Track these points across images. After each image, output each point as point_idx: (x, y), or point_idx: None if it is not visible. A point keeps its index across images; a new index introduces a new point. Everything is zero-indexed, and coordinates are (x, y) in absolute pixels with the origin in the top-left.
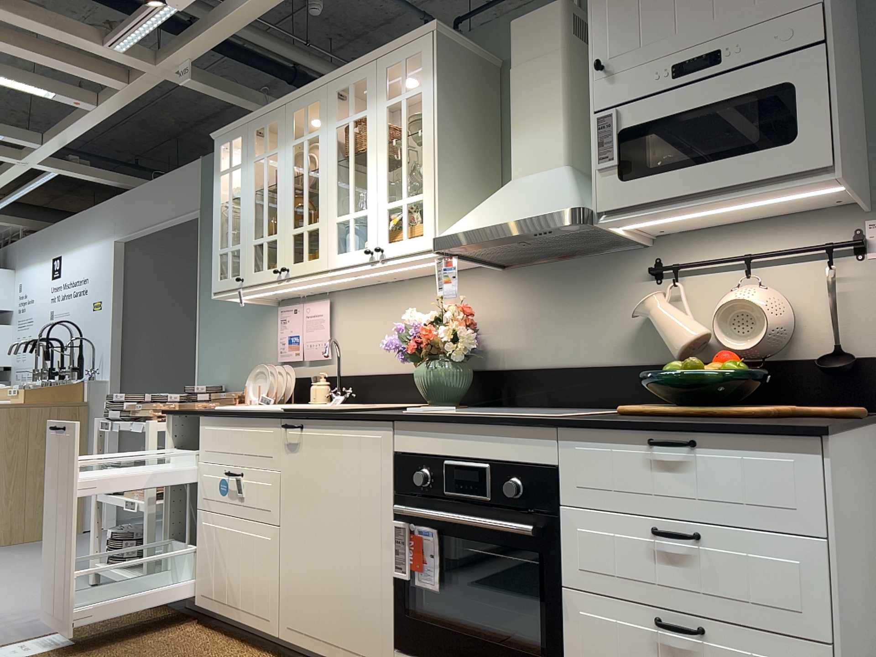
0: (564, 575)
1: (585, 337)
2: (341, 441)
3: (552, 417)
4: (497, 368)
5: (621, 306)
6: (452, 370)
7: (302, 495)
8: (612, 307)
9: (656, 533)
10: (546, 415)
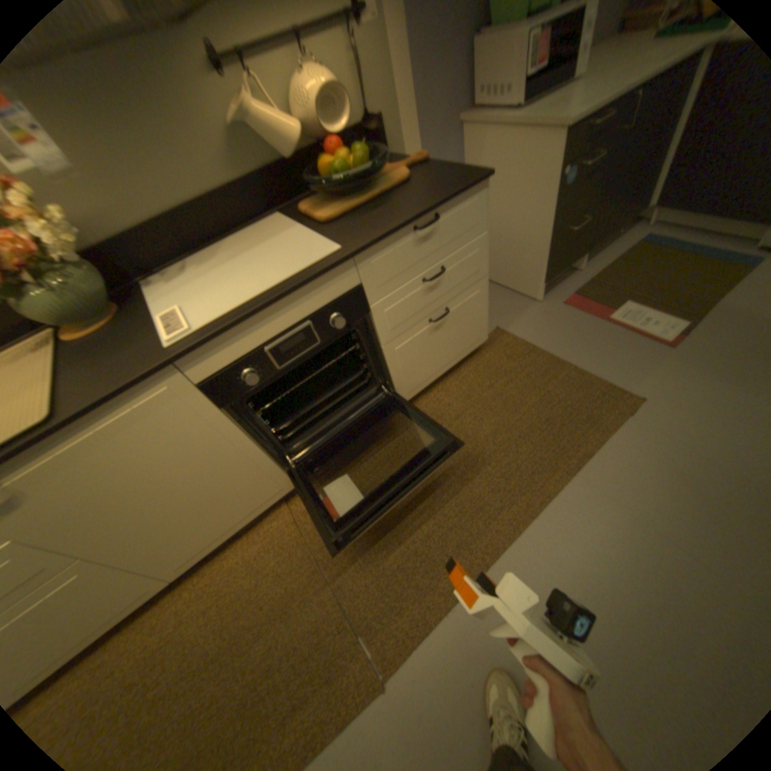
0: (381, 342)
1: (180, 167)
2: (103, 434)
3: (337, 253)
4: (93, 246)
5: (199, 117)
6: (77, 276)
7: (89, 514)
8: (189, 121)
9: (428, 282)
10: (324, 255)
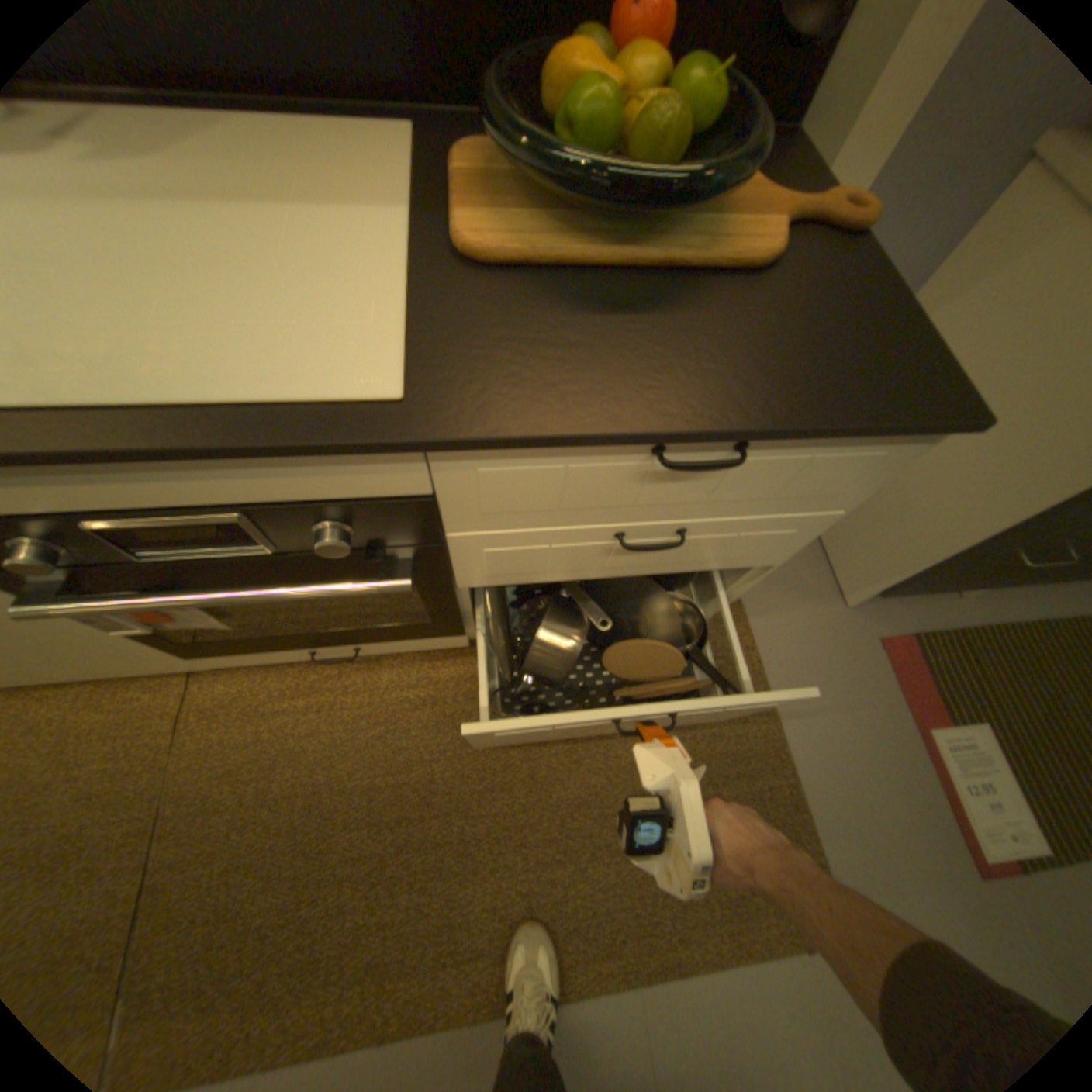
0: (457, 580)
1: None
2: None
3: (379, 403)
4: None
5: None
6: None
7: None
8: None
9: (627, 547)
10: (344, 380)
